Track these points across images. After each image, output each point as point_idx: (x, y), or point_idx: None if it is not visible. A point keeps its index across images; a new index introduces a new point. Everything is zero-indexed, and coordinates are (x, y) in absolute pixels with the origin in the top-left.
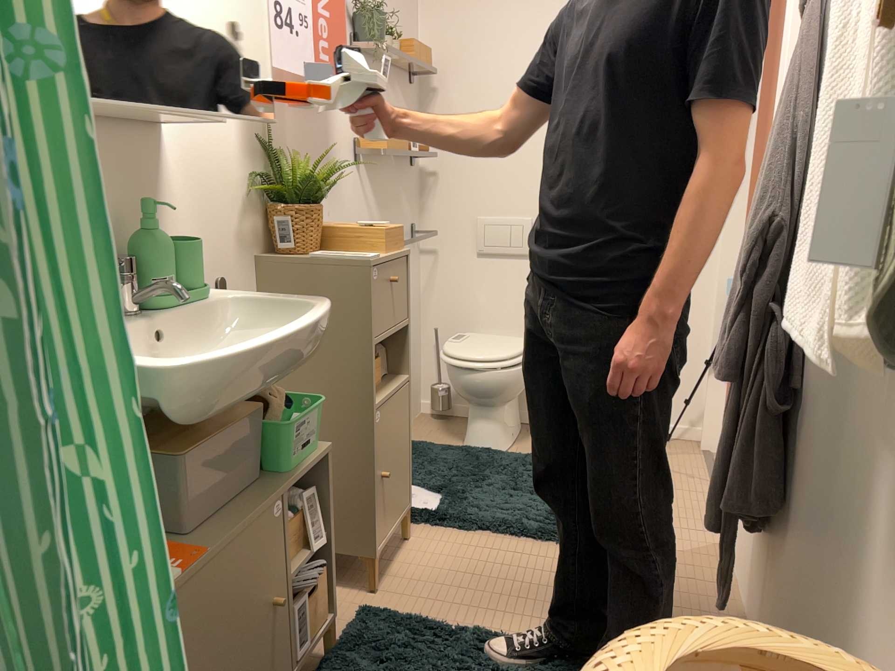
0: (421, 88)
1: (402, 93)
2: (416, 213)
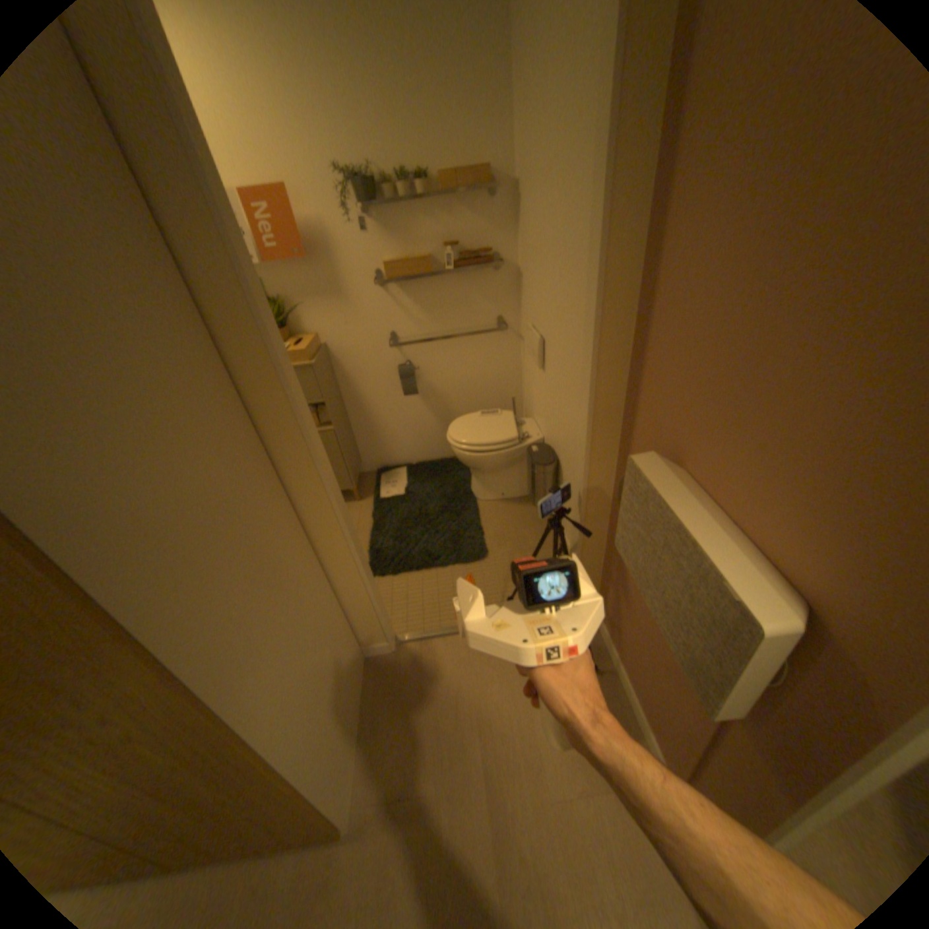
0: (514, 188)
1: (467, 207)
2: (505, 306)
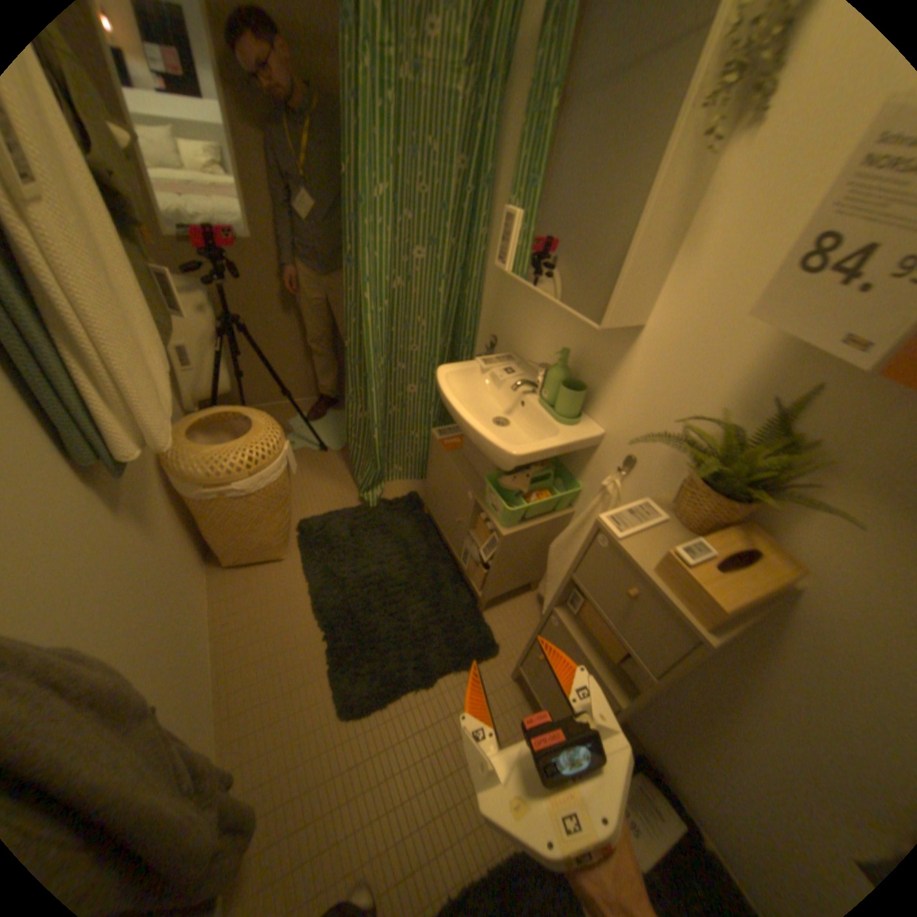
0: None
1: None
2: None
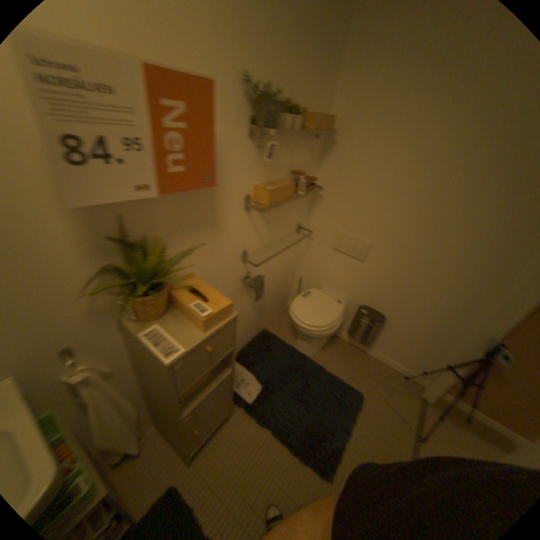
0: (327, 134)
1: (307, 143)
2: (304, 216)
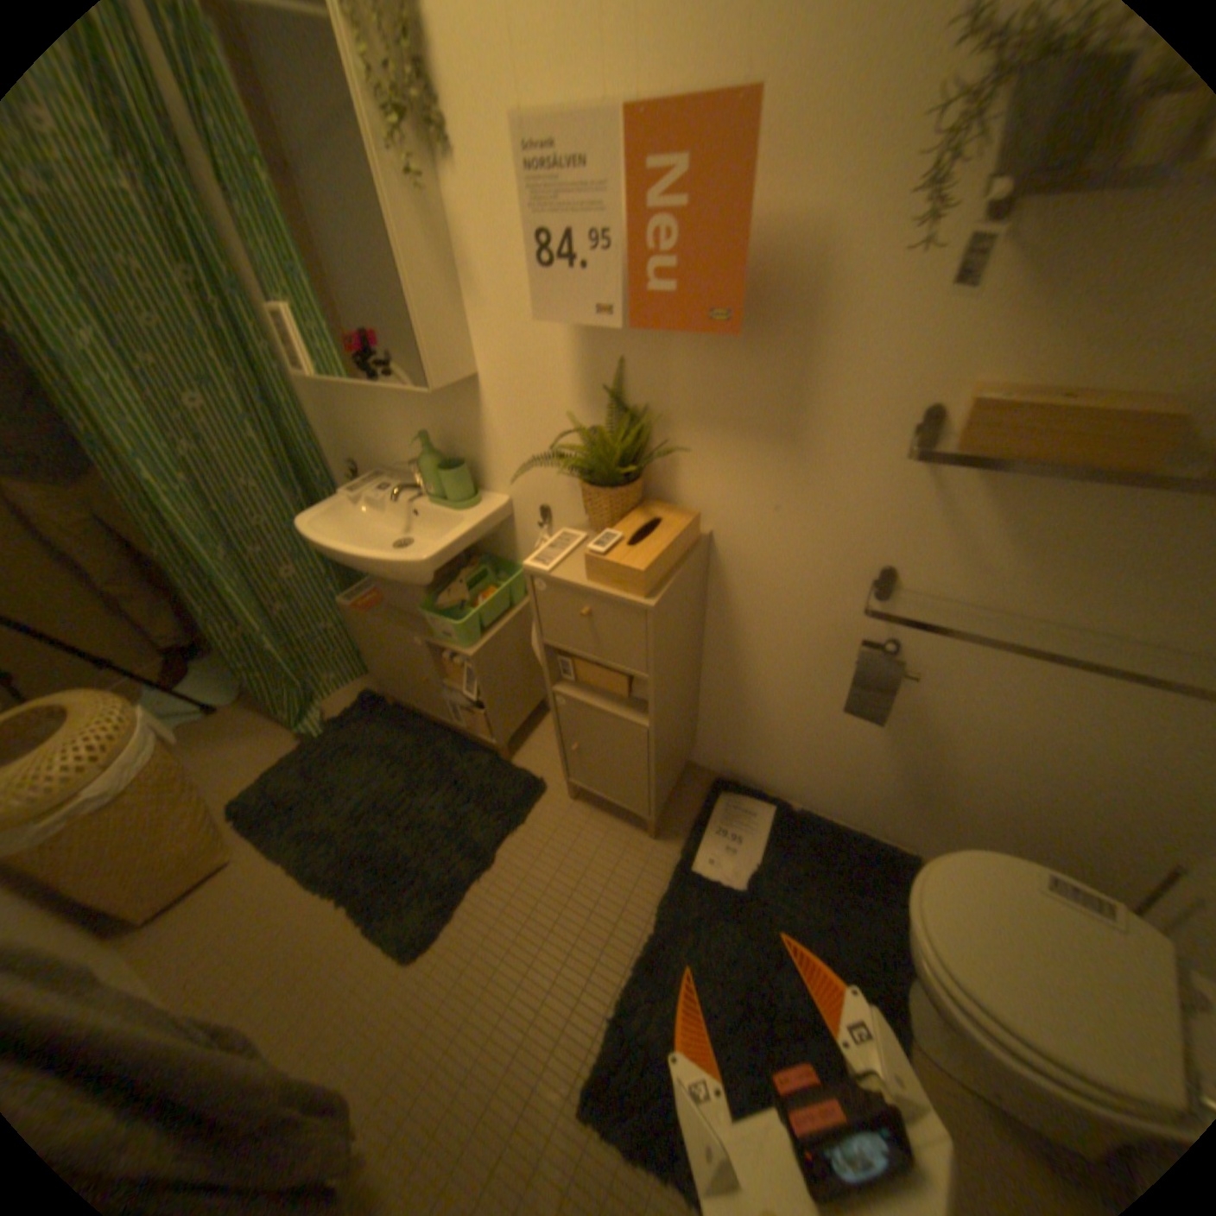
0: None
1: None
2: None
